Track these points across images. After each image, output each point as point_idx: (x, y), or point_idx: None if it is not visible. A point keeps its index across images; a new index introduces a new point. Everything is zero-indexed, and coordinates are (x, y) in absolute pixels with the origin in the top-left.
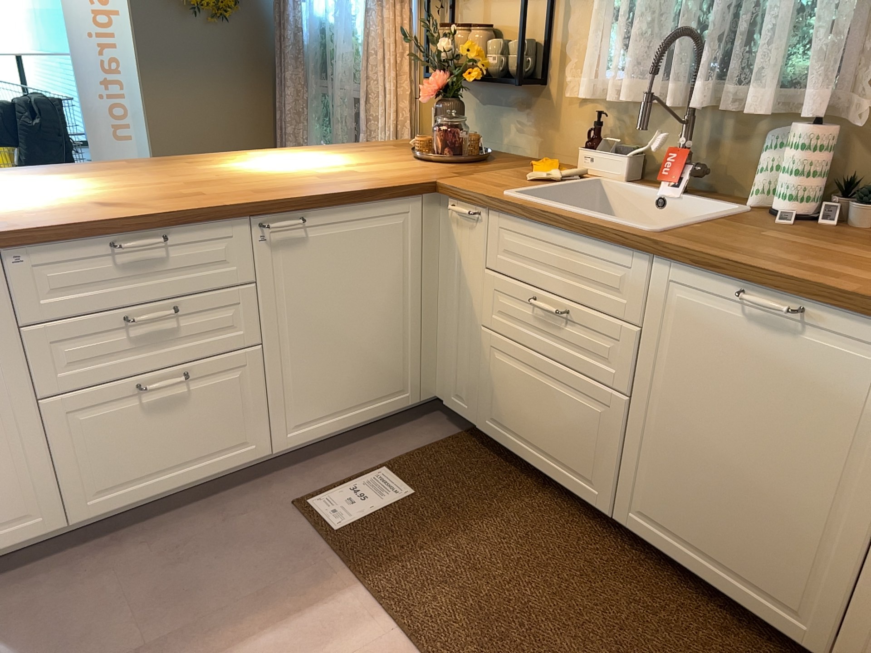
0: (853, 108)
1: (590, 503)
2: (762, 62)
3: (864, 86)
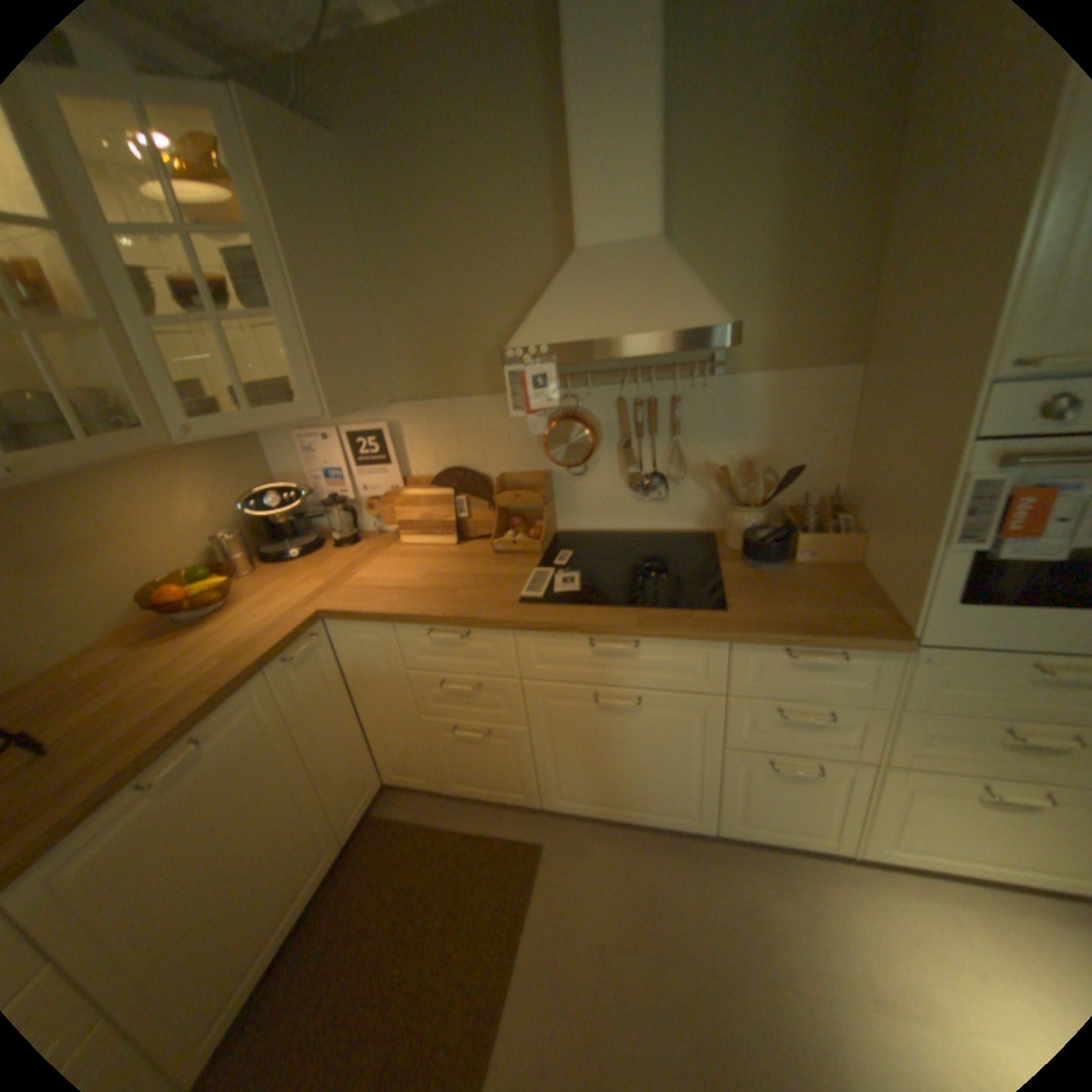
0: None
1: None
2: None
3: None
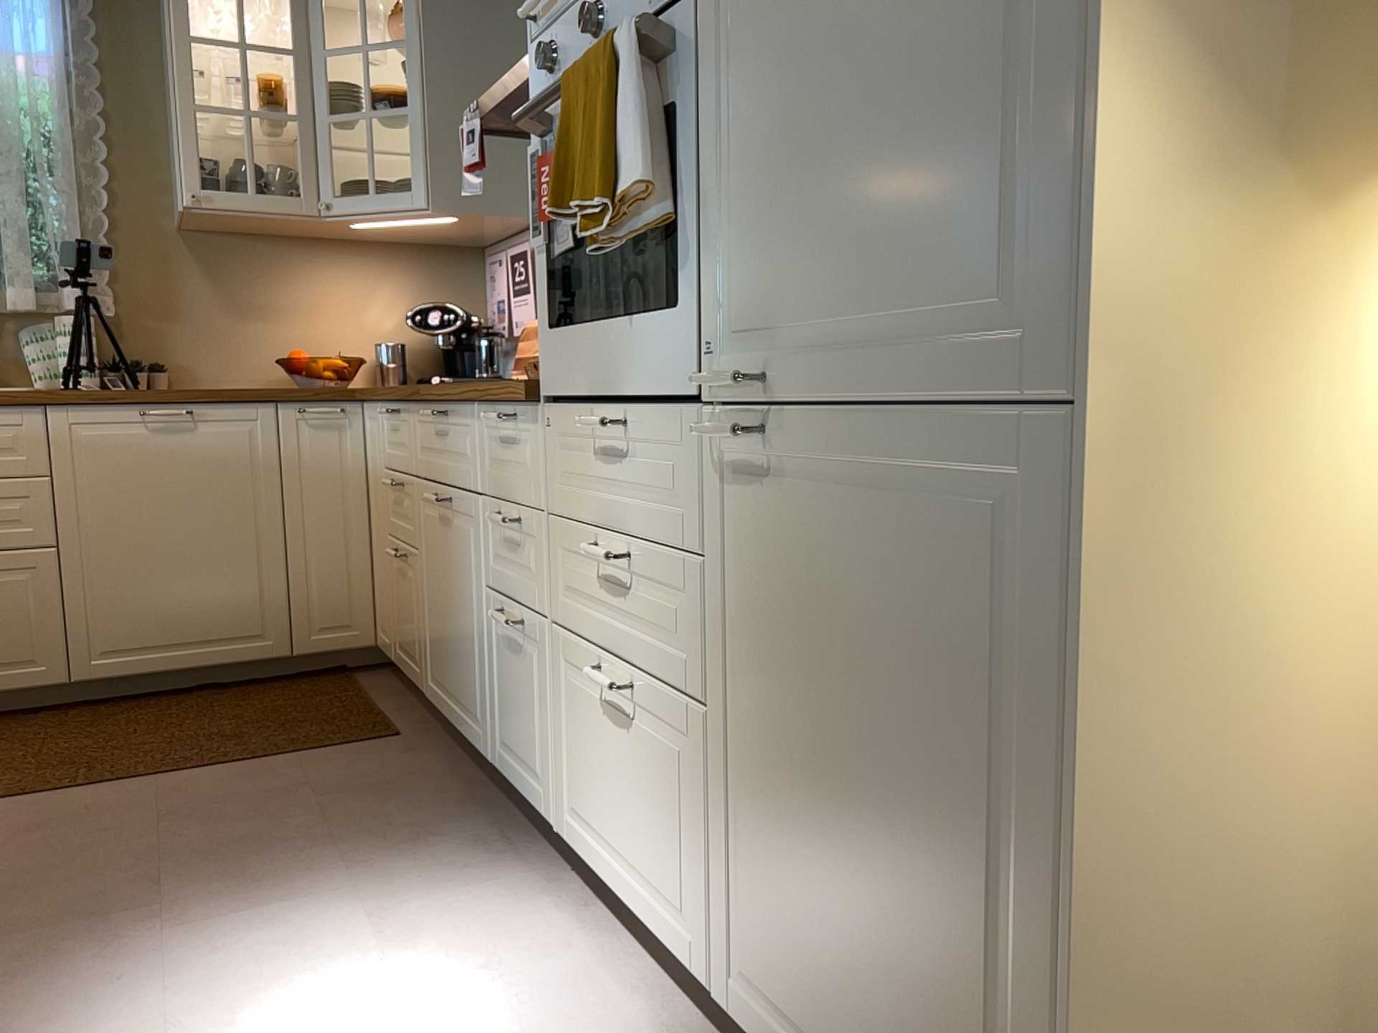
0: (99, 302)
1: (38, 687)
2: (17, 265)
3: (101, 286)
